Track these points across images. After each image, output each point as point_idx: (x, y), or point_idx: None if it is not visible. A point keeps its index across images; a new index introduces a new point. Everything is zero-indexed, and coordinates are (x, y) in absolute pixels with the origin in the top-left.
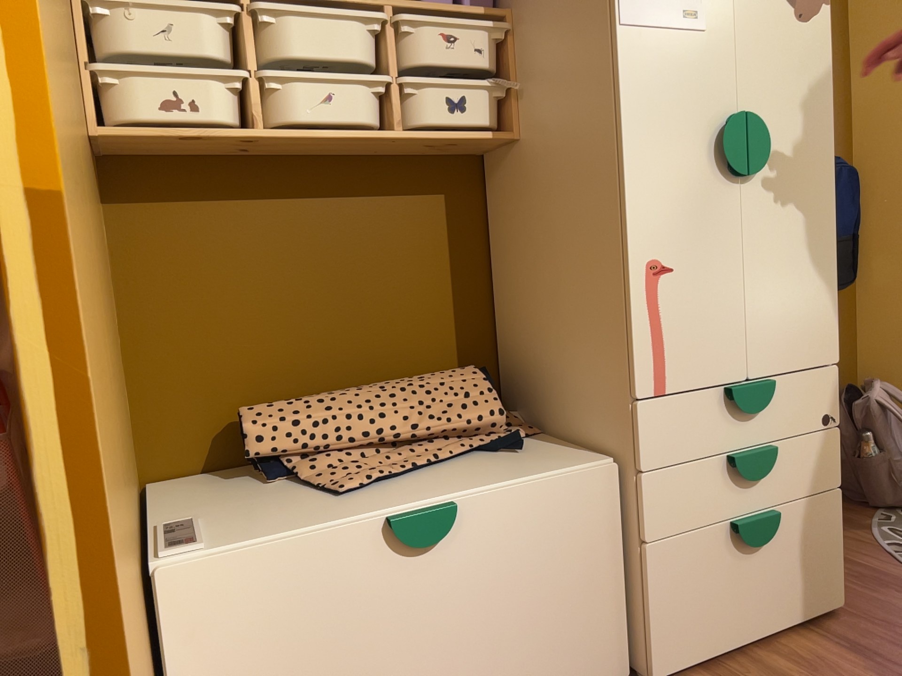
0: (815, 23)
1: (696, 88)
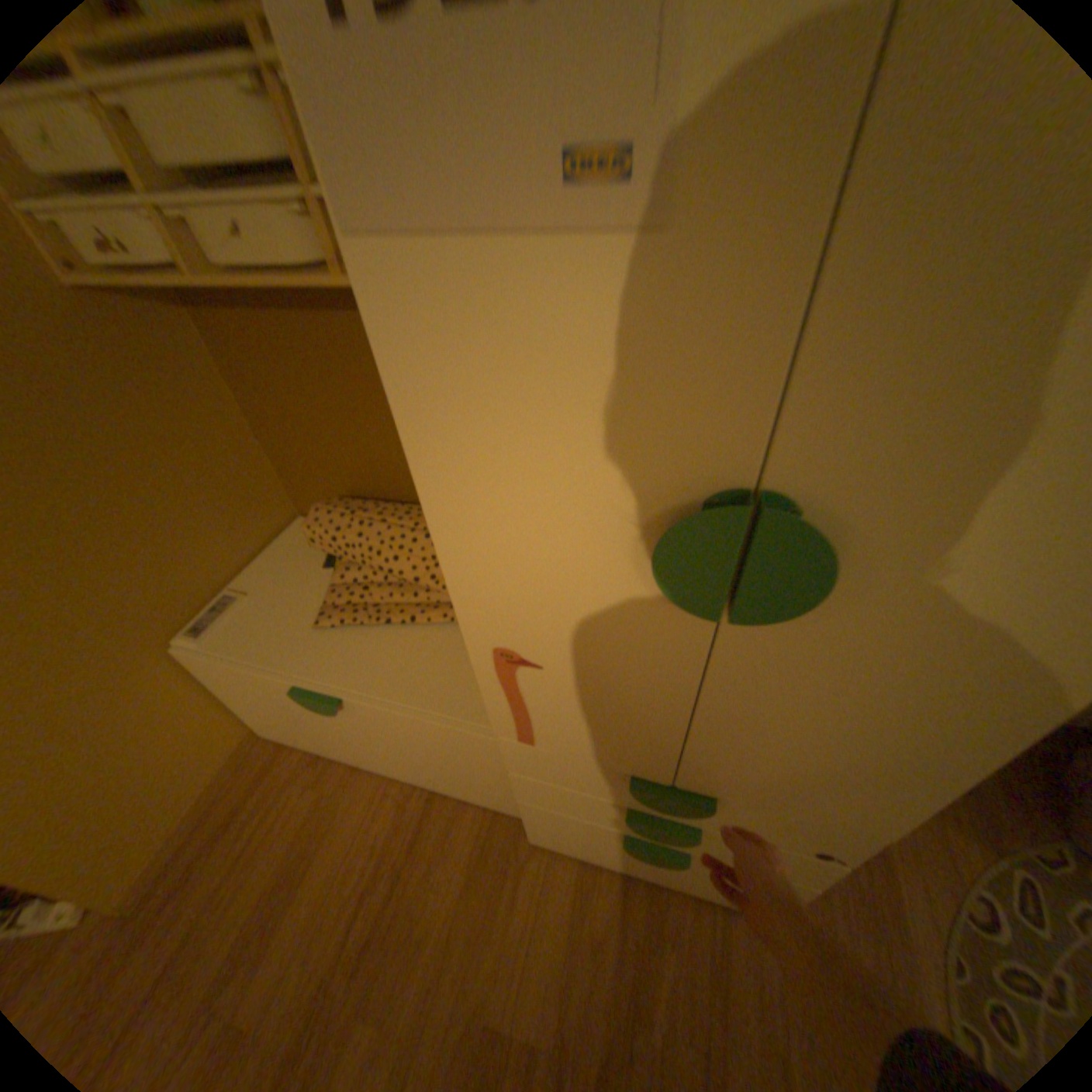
0: None
1: (605, 411)
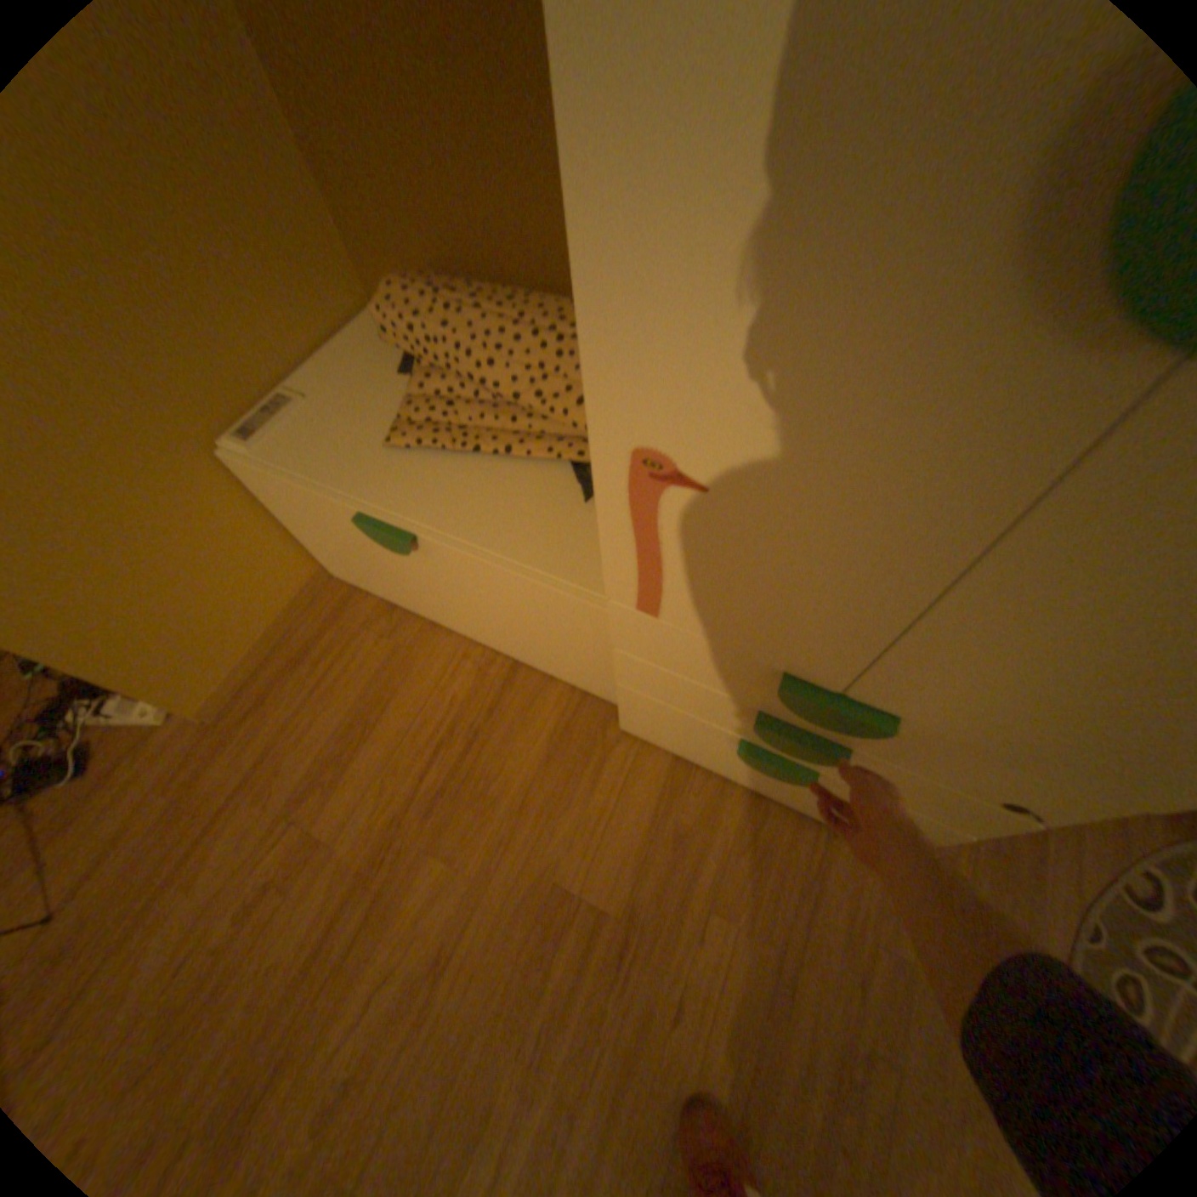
0: None
1: None
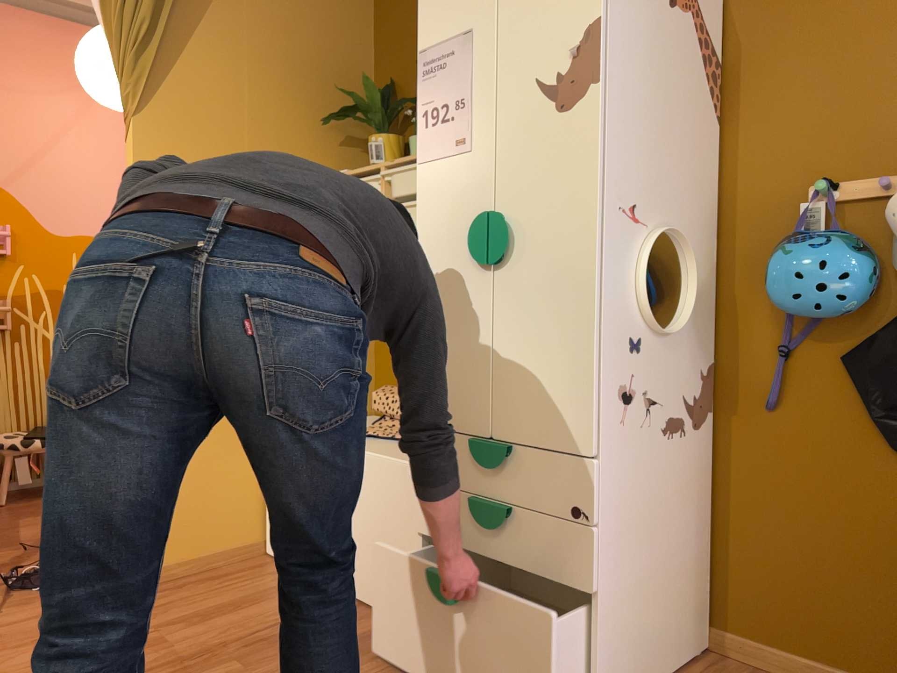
0: (579, 107)
1: (462, 196)
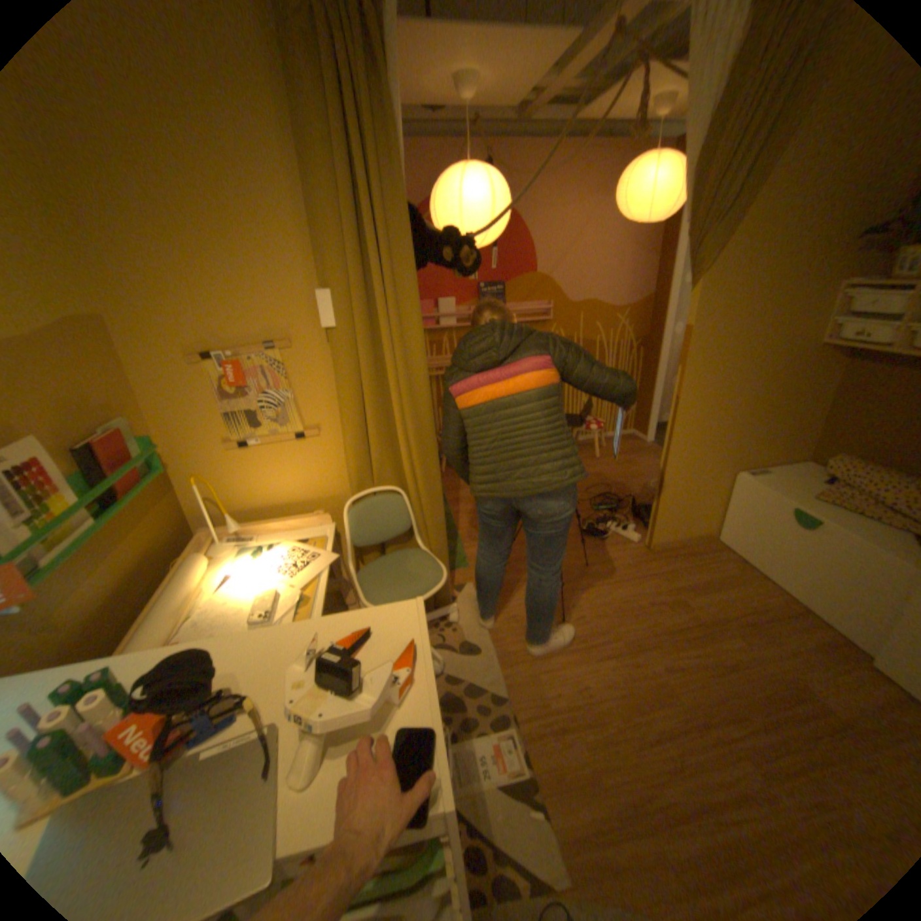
0: None
1: None
